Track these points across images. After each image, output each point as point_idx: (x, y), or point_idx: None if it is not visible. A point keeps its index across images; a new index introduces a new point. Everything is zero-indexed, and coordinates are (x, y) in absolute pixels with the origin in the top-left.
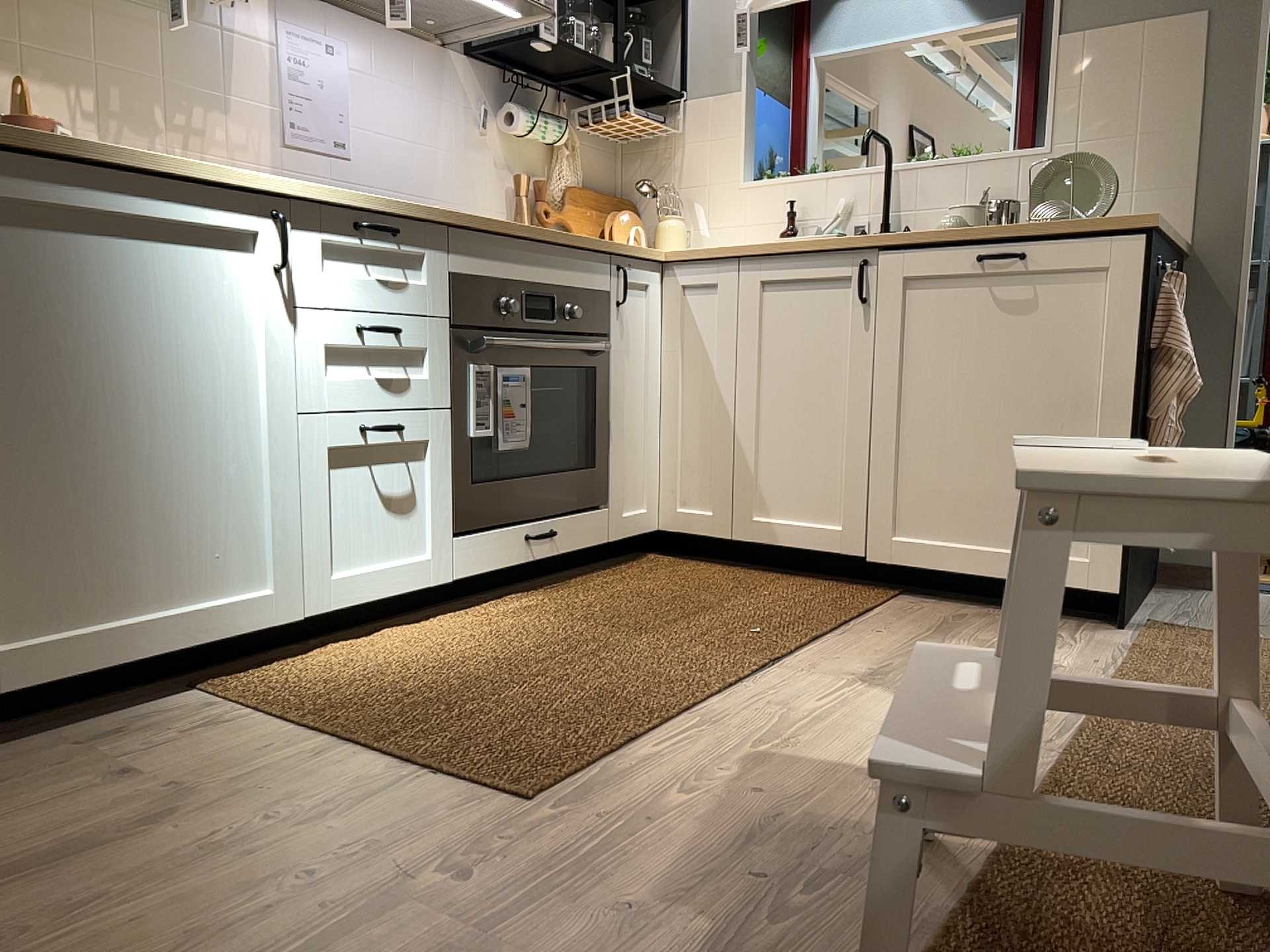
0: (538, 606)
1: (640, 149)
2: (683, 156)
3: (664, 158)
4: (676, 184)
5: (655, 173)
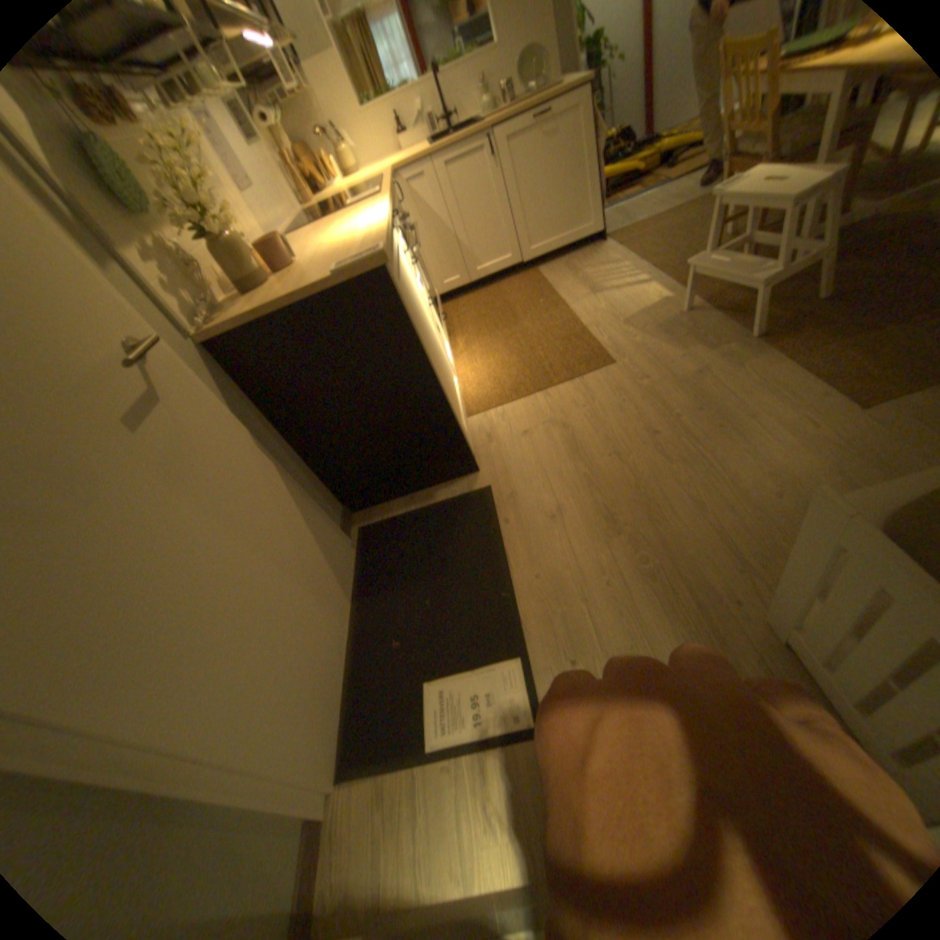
0: (466, 338)
1: (287, 105)
2: (317, 101)
3: (306, 106)
4: (321, 121)
5: (305, 118)
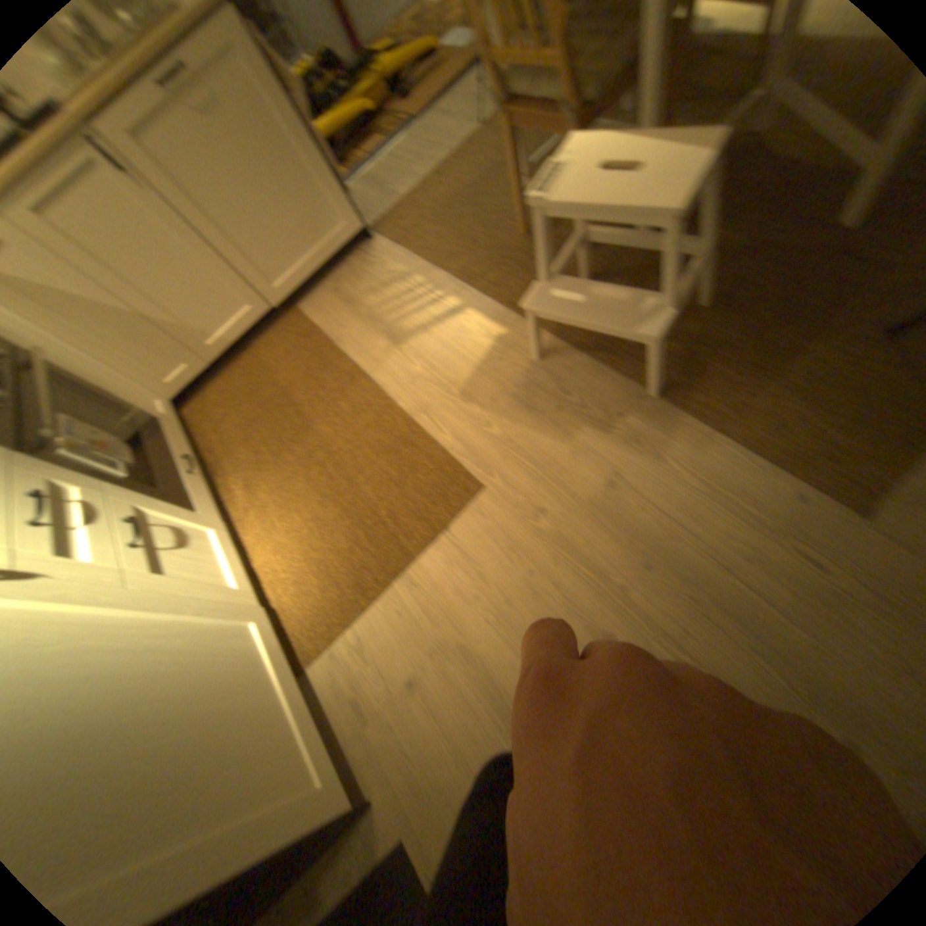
0: (244, 480)
1: None
2: None
3: None
4: None
5: None
